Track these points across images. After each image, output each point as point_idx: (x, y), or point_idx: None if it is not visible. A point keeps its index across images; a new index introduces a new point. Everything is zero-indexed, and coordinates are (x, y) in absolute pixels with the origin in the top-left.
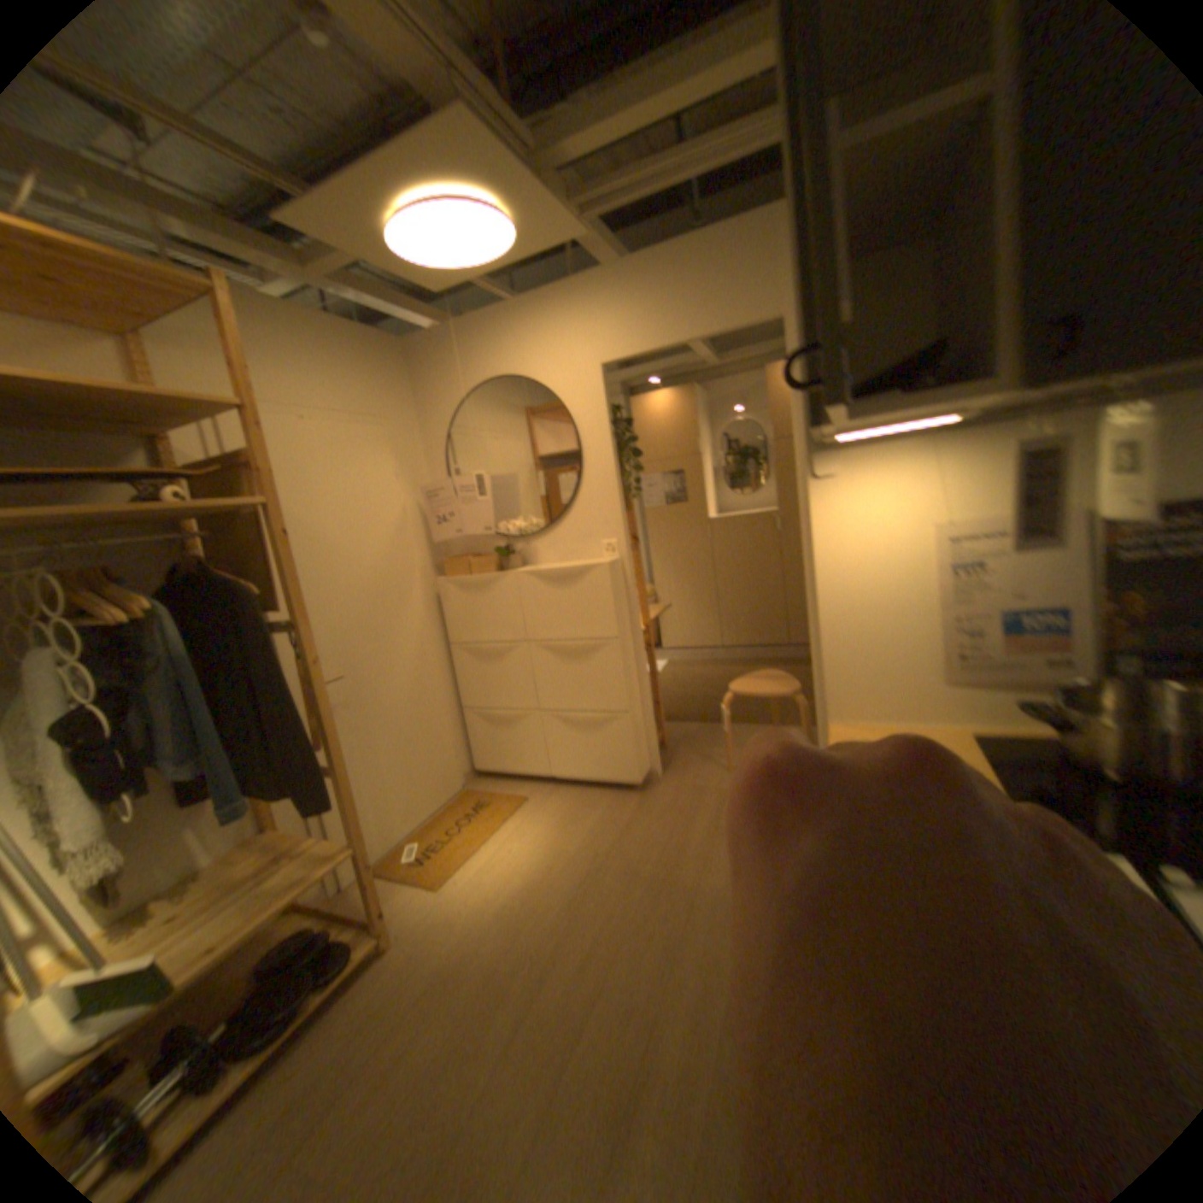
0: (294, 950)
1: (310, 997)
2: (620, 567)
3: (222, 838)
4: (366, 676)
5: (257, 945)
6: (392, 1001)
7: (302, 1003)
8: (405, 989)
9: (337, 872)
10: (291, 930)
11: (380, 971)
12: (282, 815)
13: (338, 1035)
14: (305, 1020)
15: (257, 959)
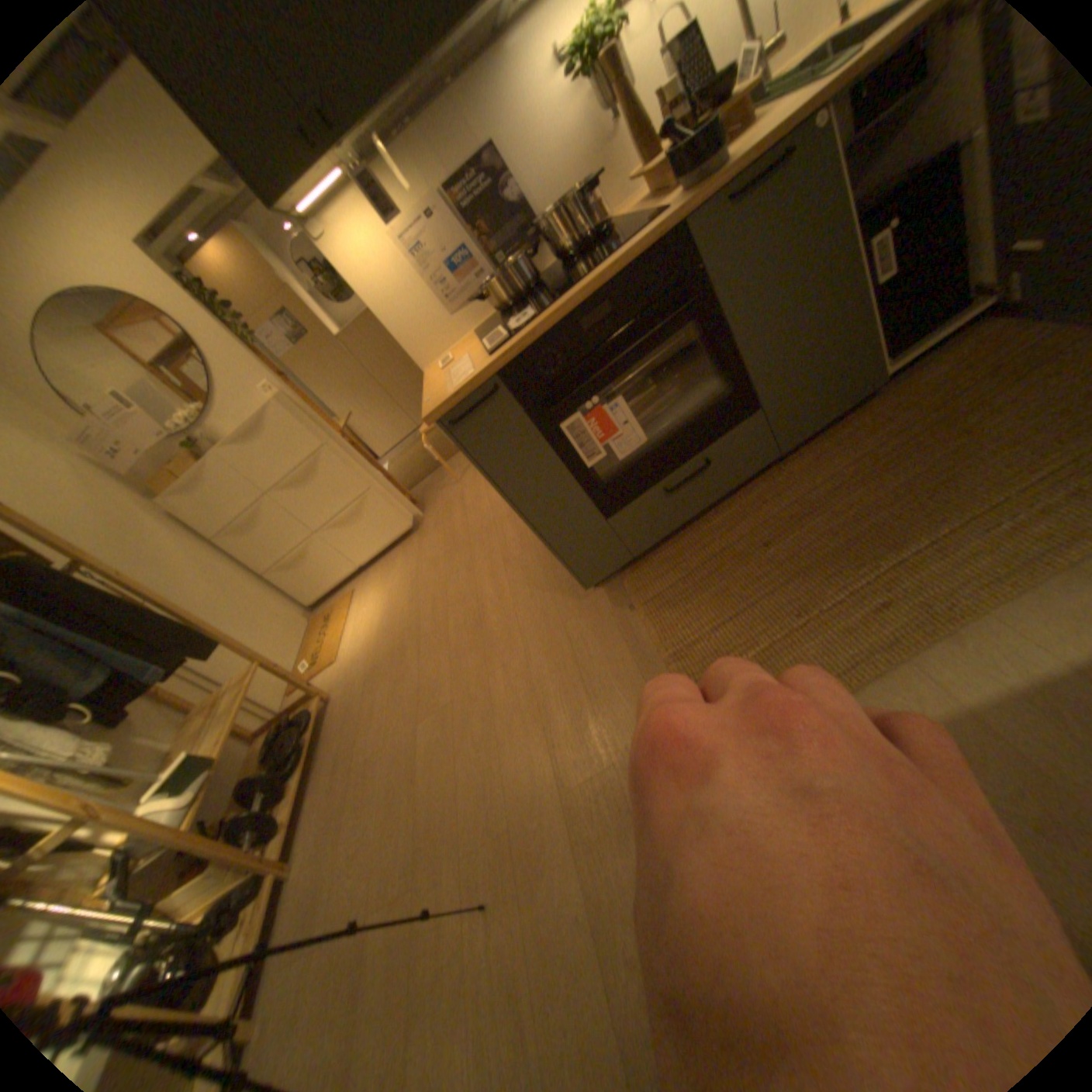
0: (270, 736)
1: (299, 737)
2: (282, 396)
3: (159, 729)
4: (161, 591)
5: (246, 762)
6: (347, 702)
7: (297, 742)
8: (350, 694)
9: (261, 705)
10: (260, 741)
11: (330, 704)
12: (189, 698)
13: (331, 734)
14: (305, 742)
15: (253, 763)
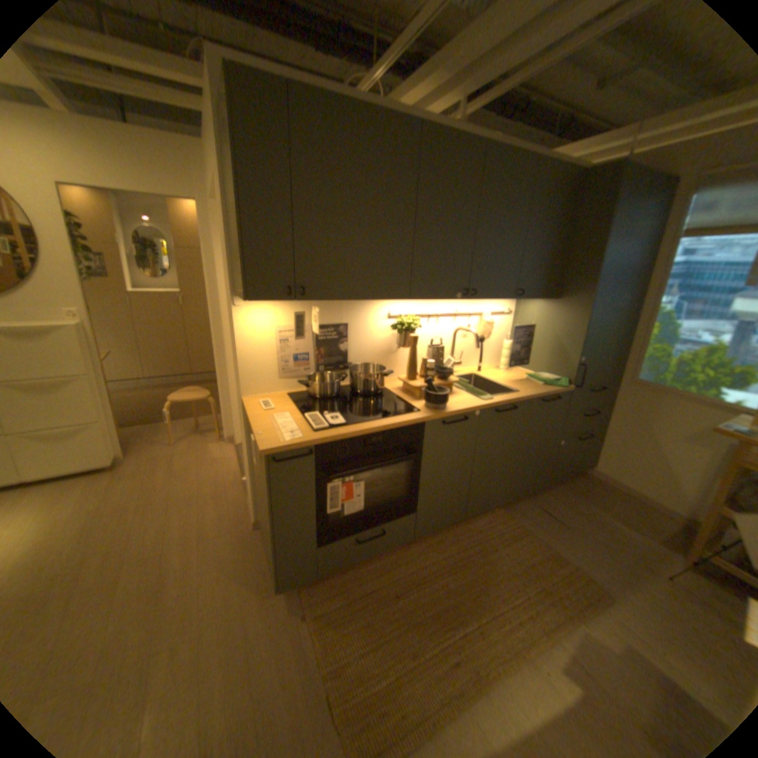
0: None
1: None
2: (80, 328)
3: None
4: None
5: None
6: None
7: None
8: None
9: None
10: None
11: None
12: None
13: None
14: None
15: None
